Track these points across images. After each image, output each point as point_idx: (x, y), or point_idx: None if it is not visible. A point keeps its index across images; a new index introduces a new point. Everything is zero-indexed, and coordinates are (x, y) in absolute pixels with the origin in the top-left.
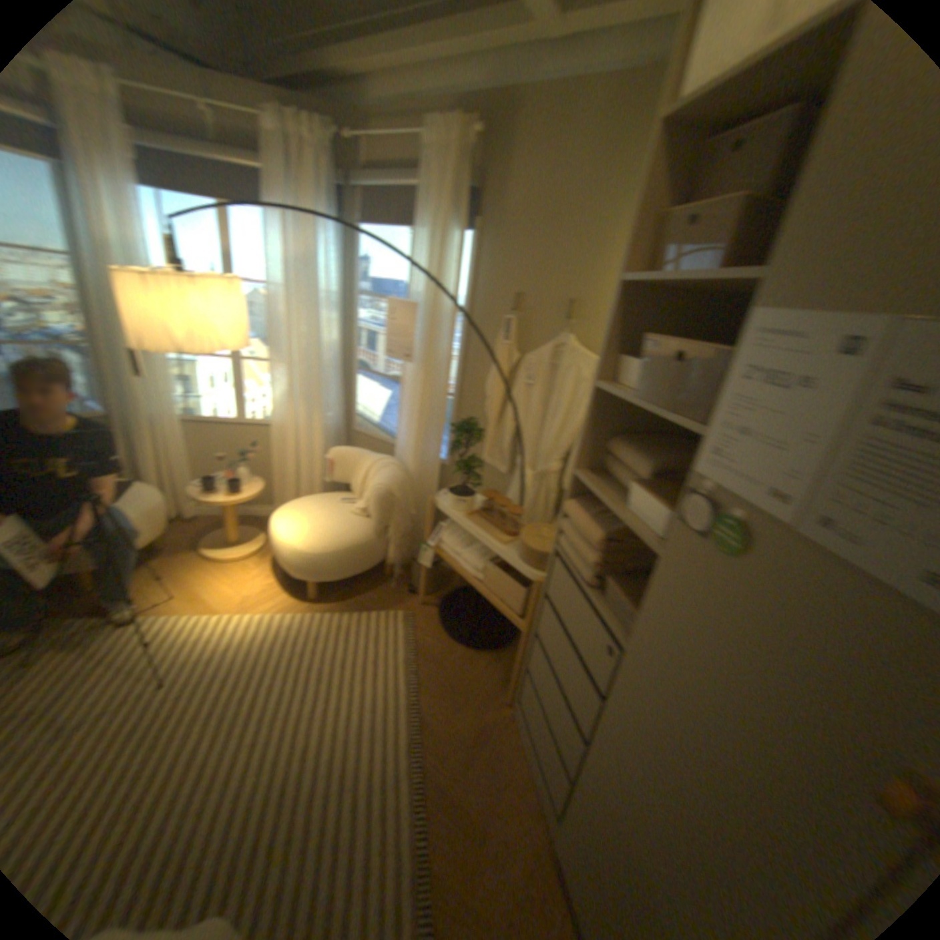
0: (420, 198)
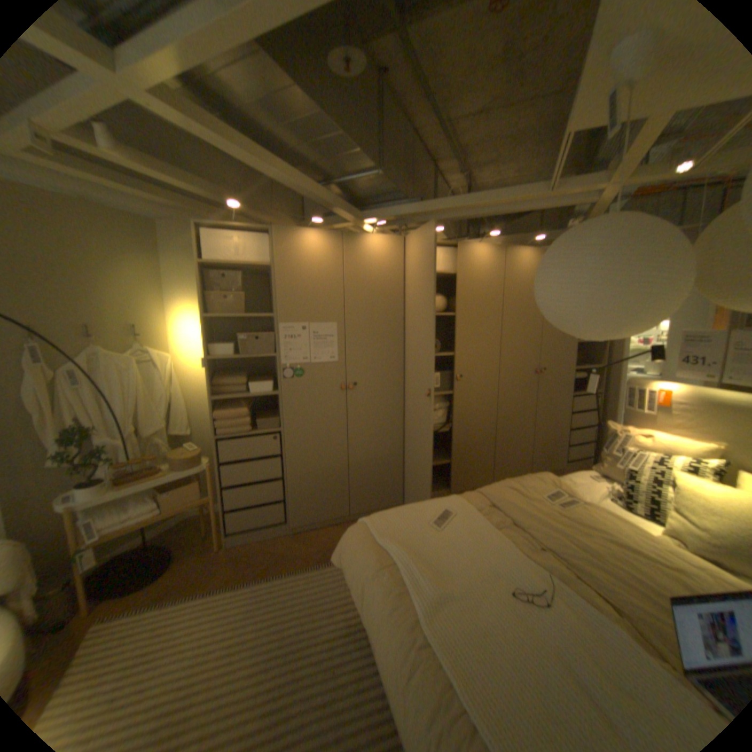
0: None
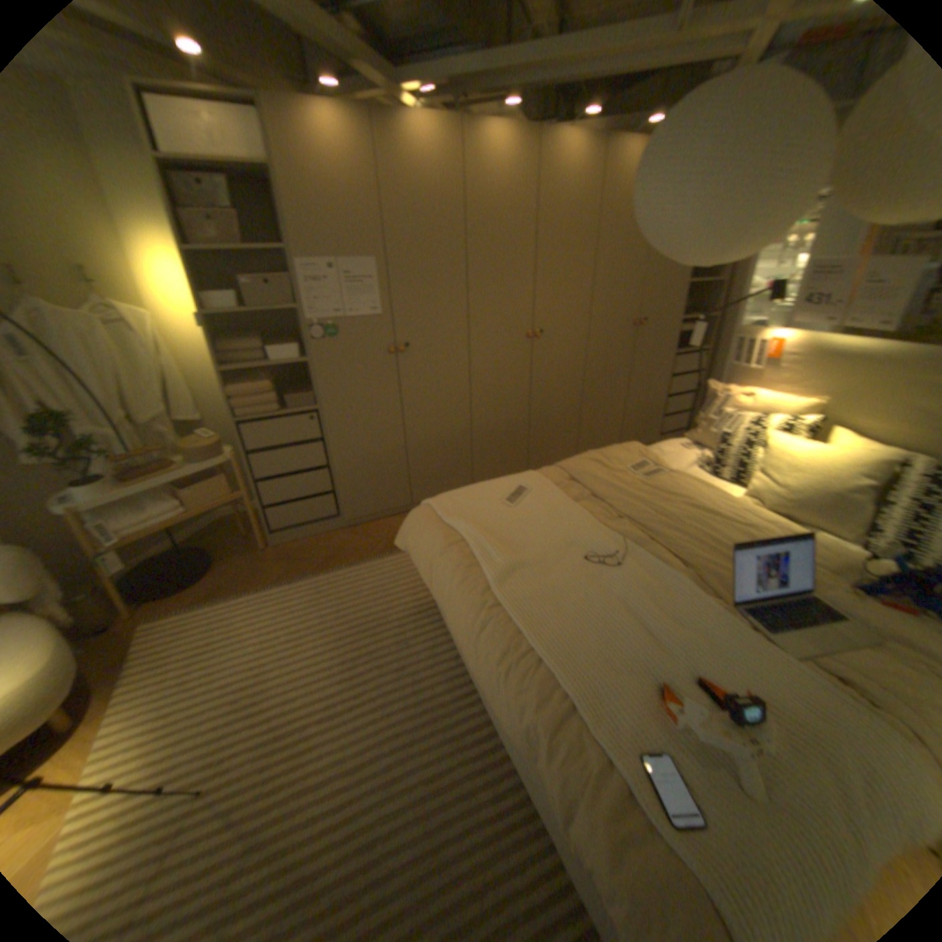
0: None
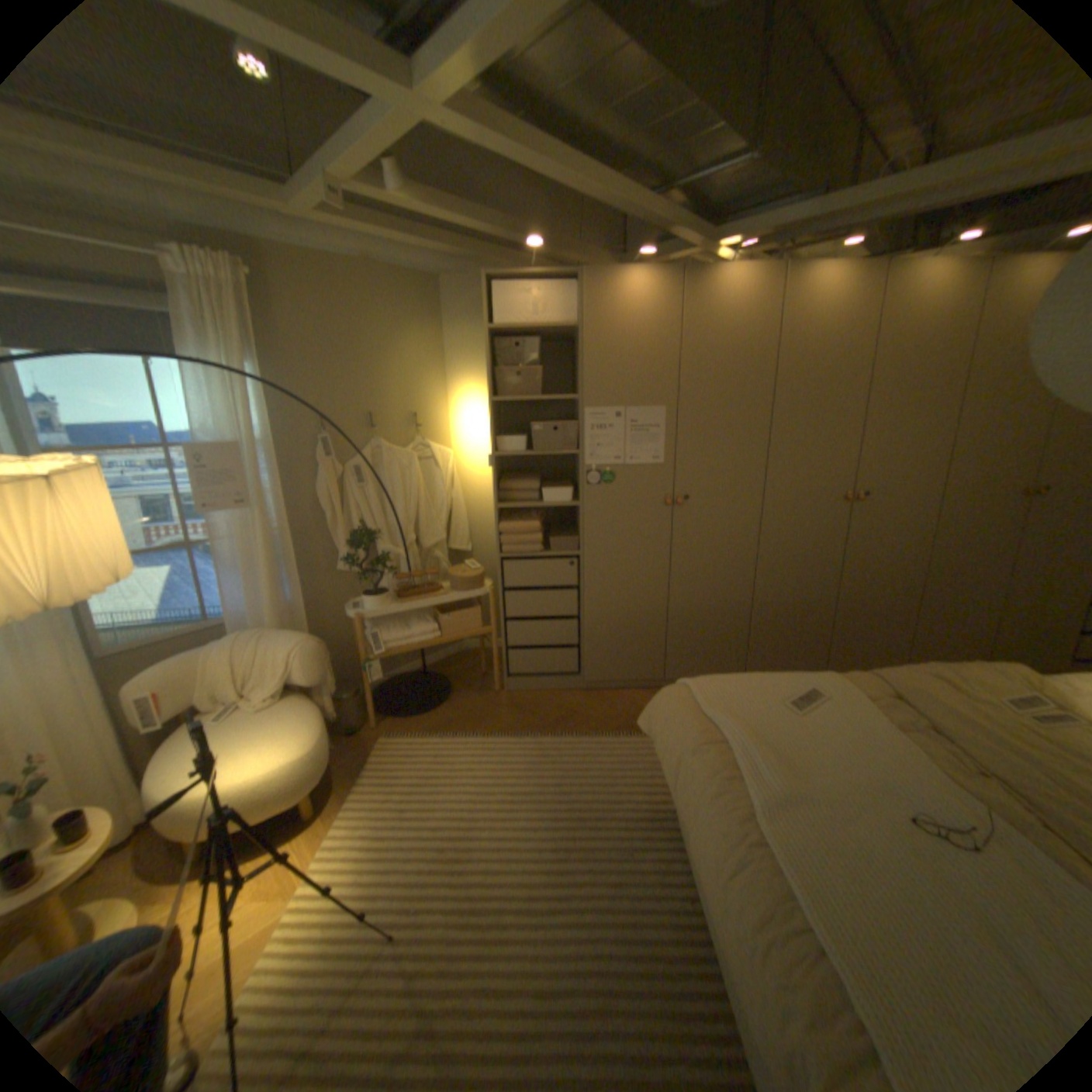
0: (177, 327)
